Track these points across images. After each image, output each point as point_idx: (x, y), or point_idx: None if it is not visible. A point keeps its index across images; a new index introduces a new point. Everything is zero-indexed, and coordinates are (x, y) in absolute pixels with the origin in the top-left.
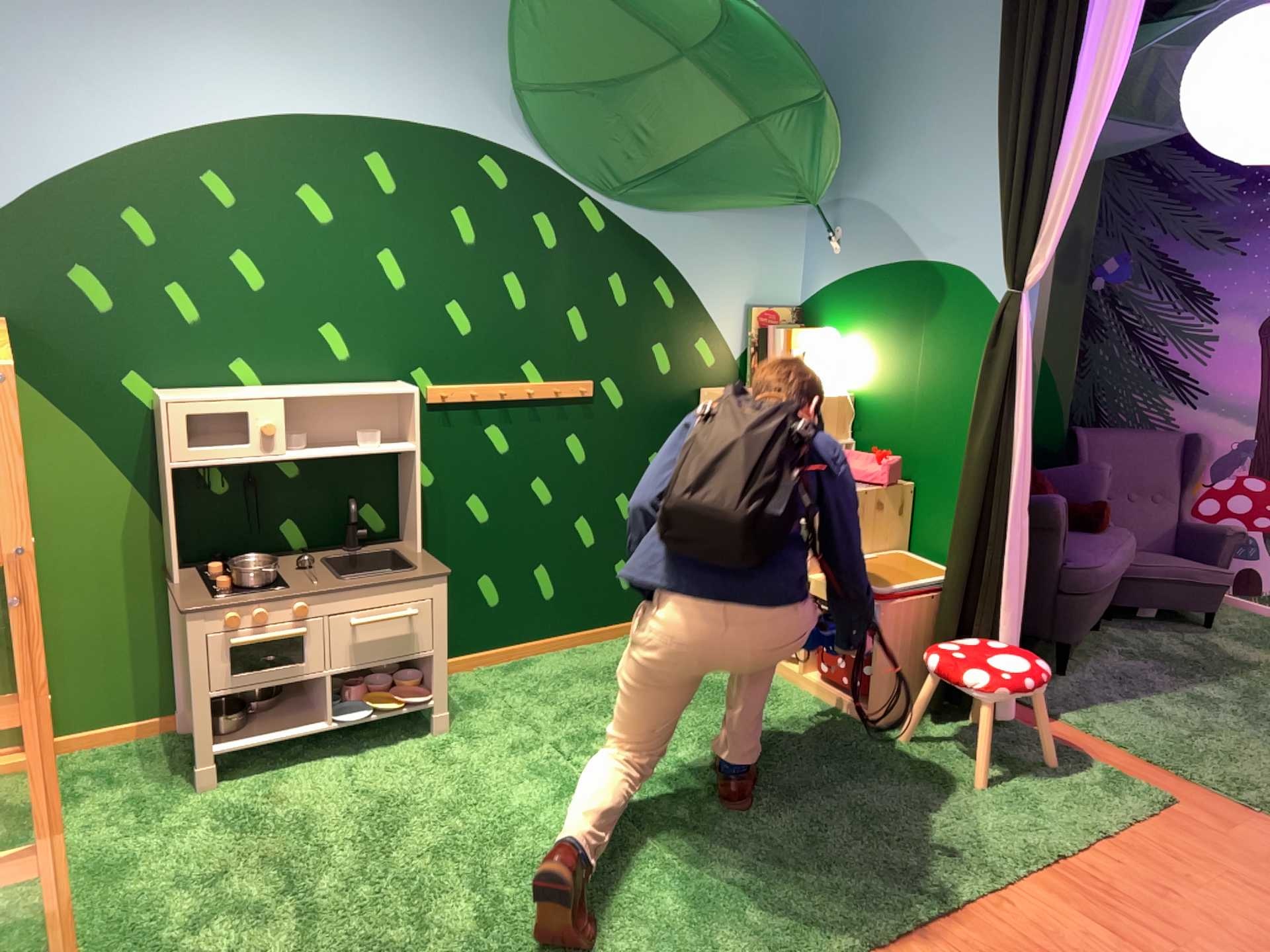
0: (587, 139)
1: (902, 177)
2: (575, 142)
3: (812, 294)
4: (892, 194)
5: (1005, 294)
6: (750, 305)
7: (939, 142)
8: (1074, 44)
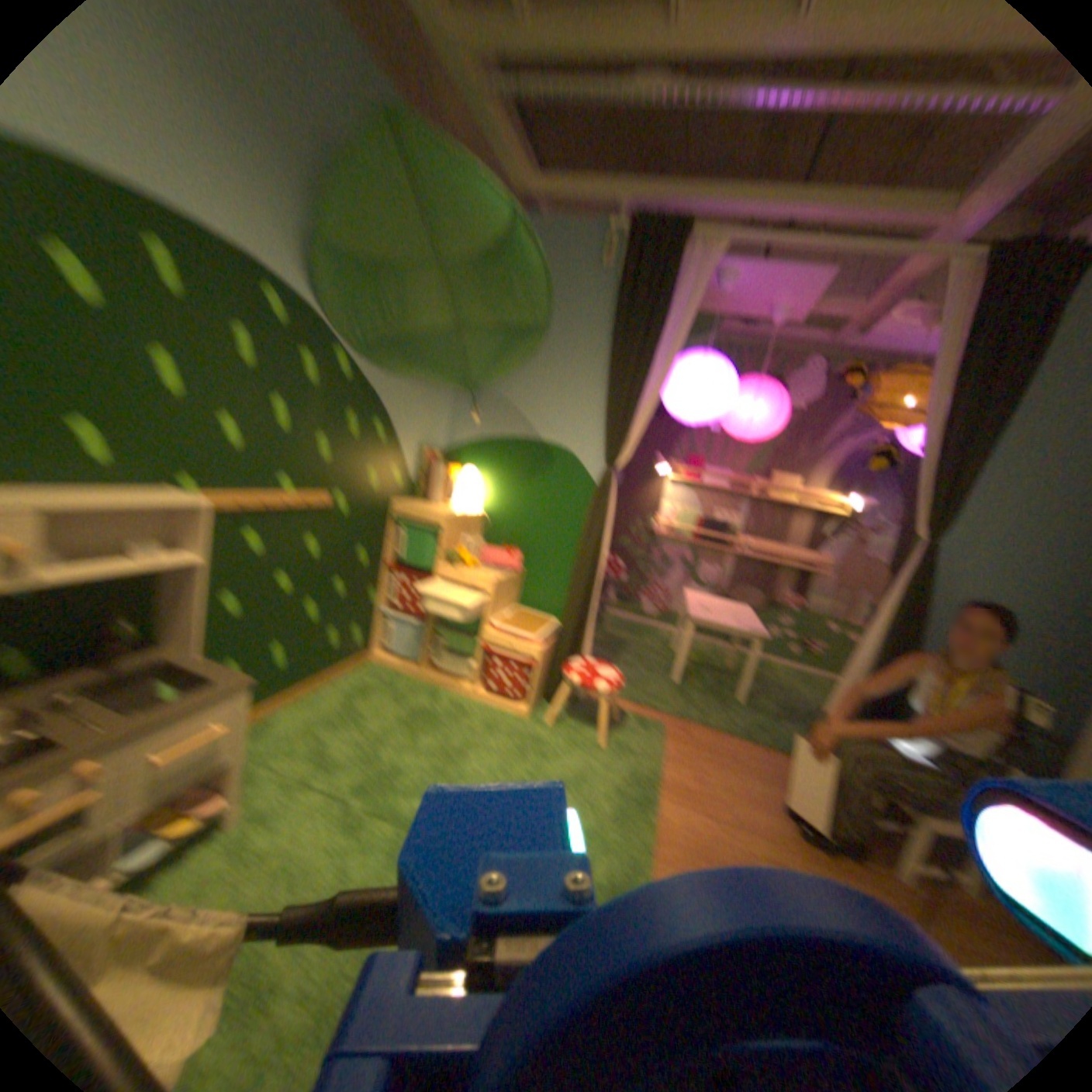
0: (353, 297)
1: (532, 385)
2: (344, 296)
3: (456, 444)
4: (524, 394)
5: (596, 467)
6: (422, 446)
7: (560, 371)
8: (660, 341)
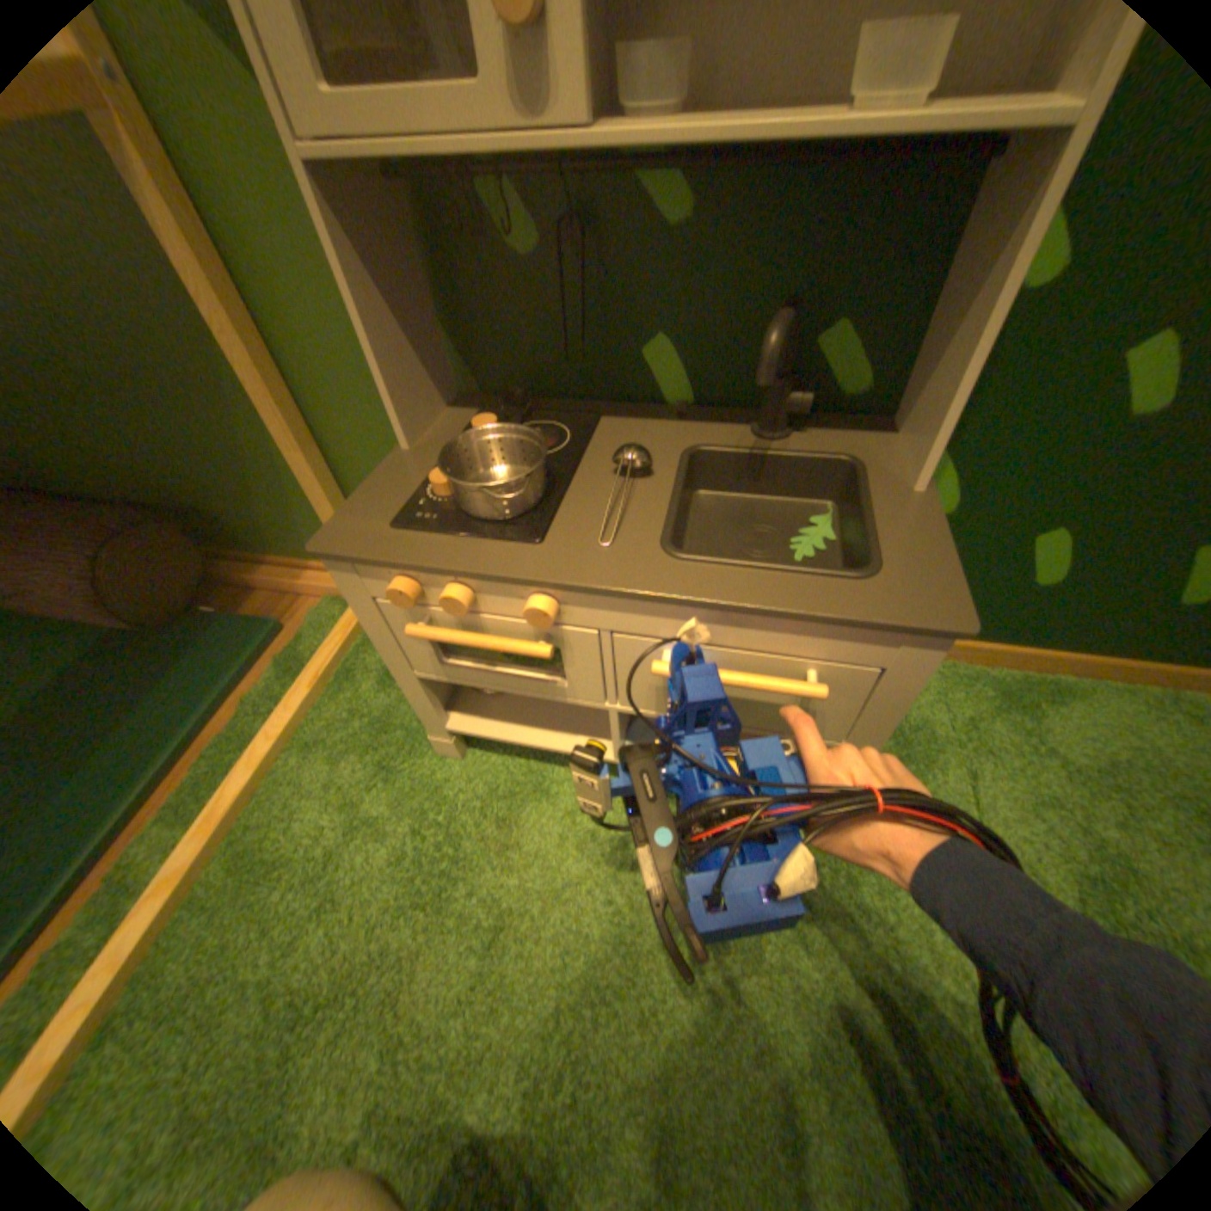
0: None
1: None
2: None
3: None
4: None
5: None
6: None
7: None
8: None
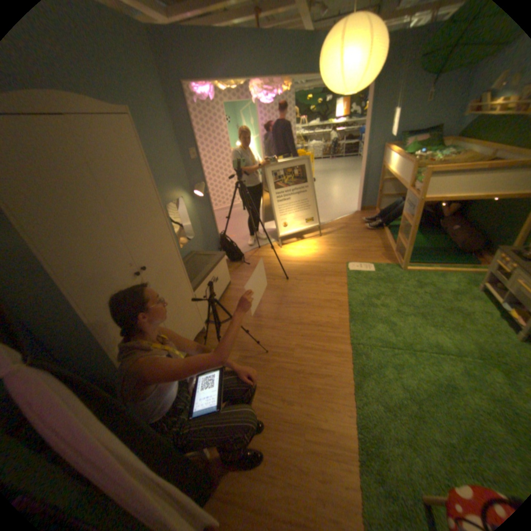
0: None
1: None
2: None
3: None
4: None
5: None
6: None
7: None
8: None
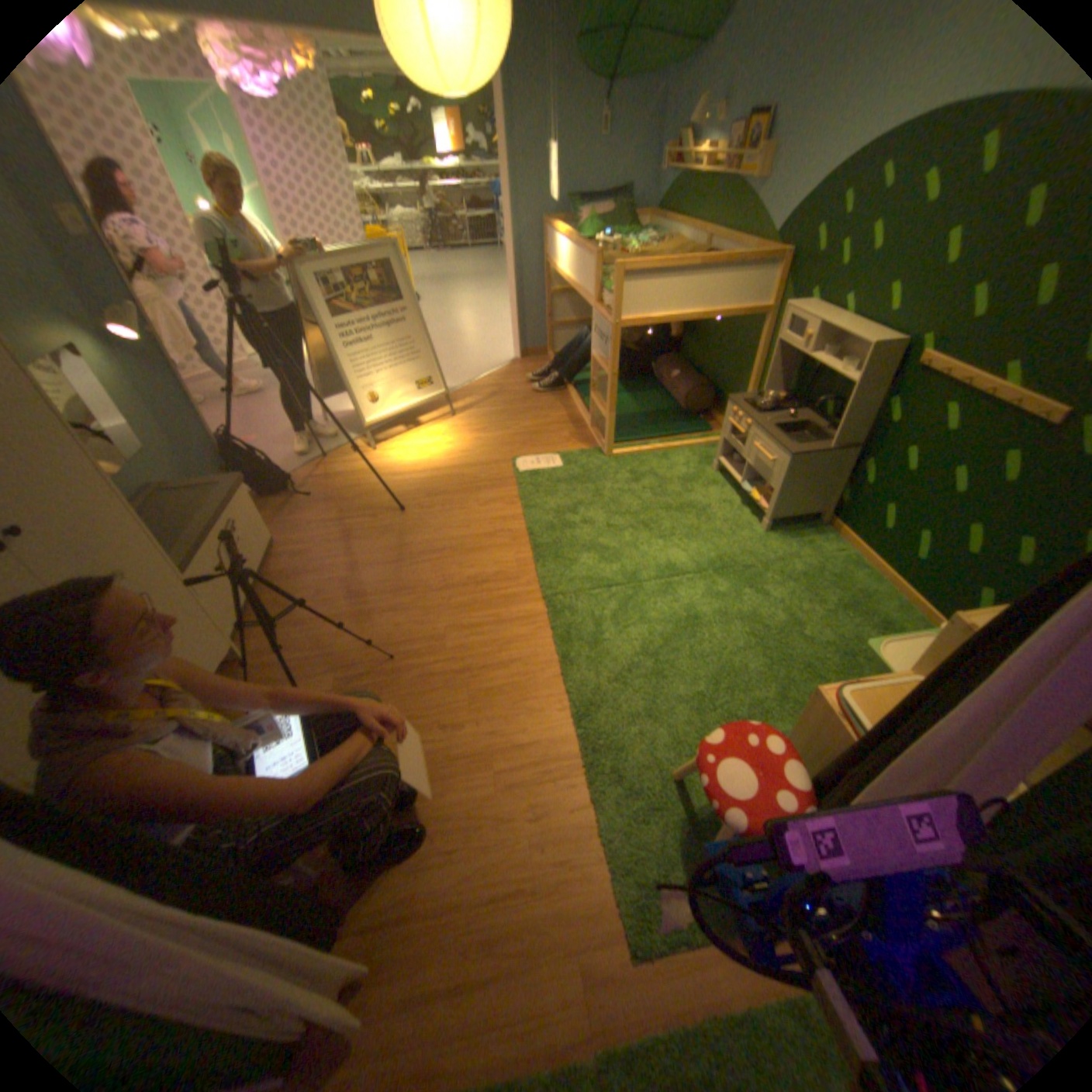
0: None
1: None
2: None
3: None
4: None
5: None
6: None
7: None
8: None
